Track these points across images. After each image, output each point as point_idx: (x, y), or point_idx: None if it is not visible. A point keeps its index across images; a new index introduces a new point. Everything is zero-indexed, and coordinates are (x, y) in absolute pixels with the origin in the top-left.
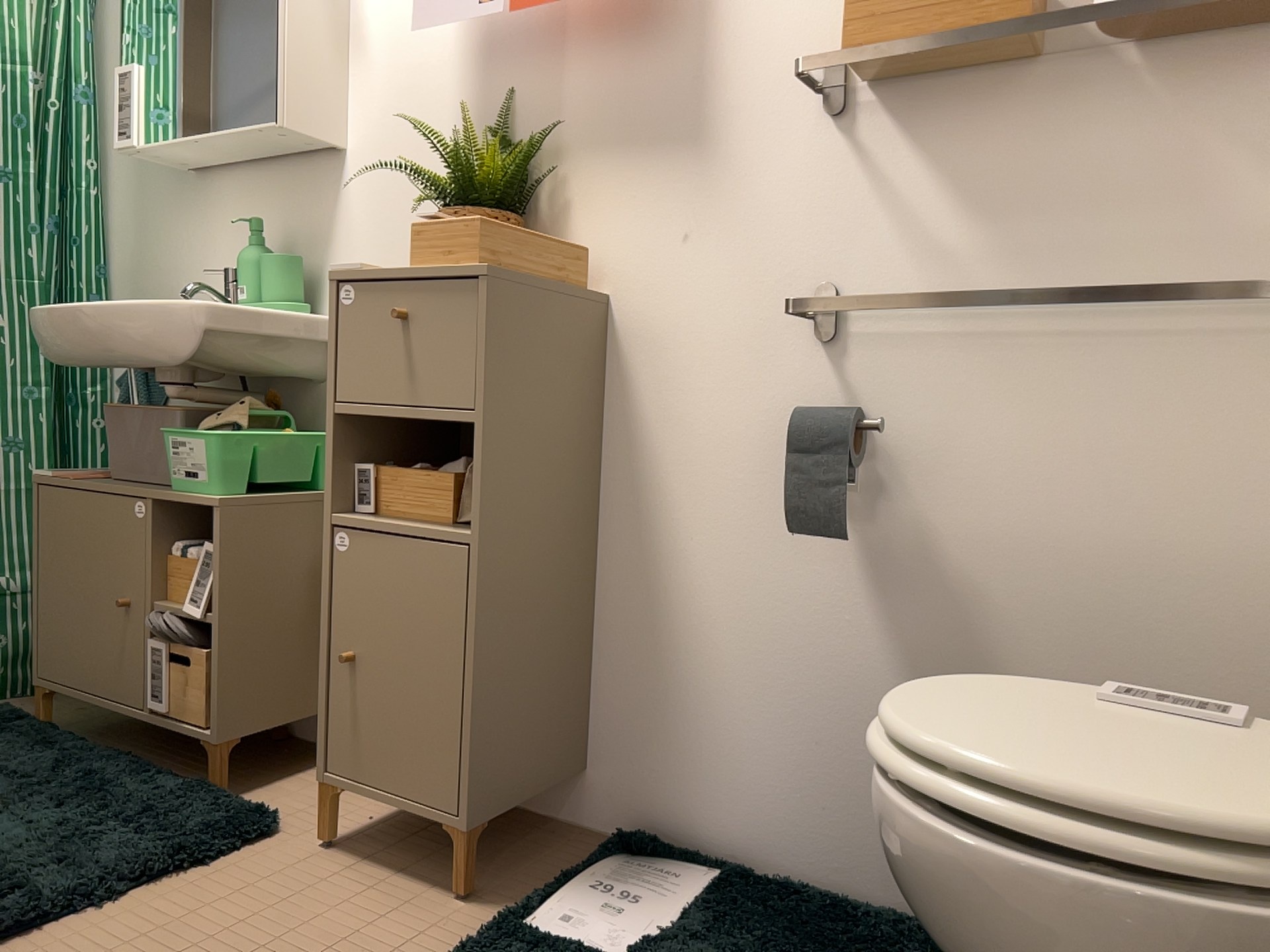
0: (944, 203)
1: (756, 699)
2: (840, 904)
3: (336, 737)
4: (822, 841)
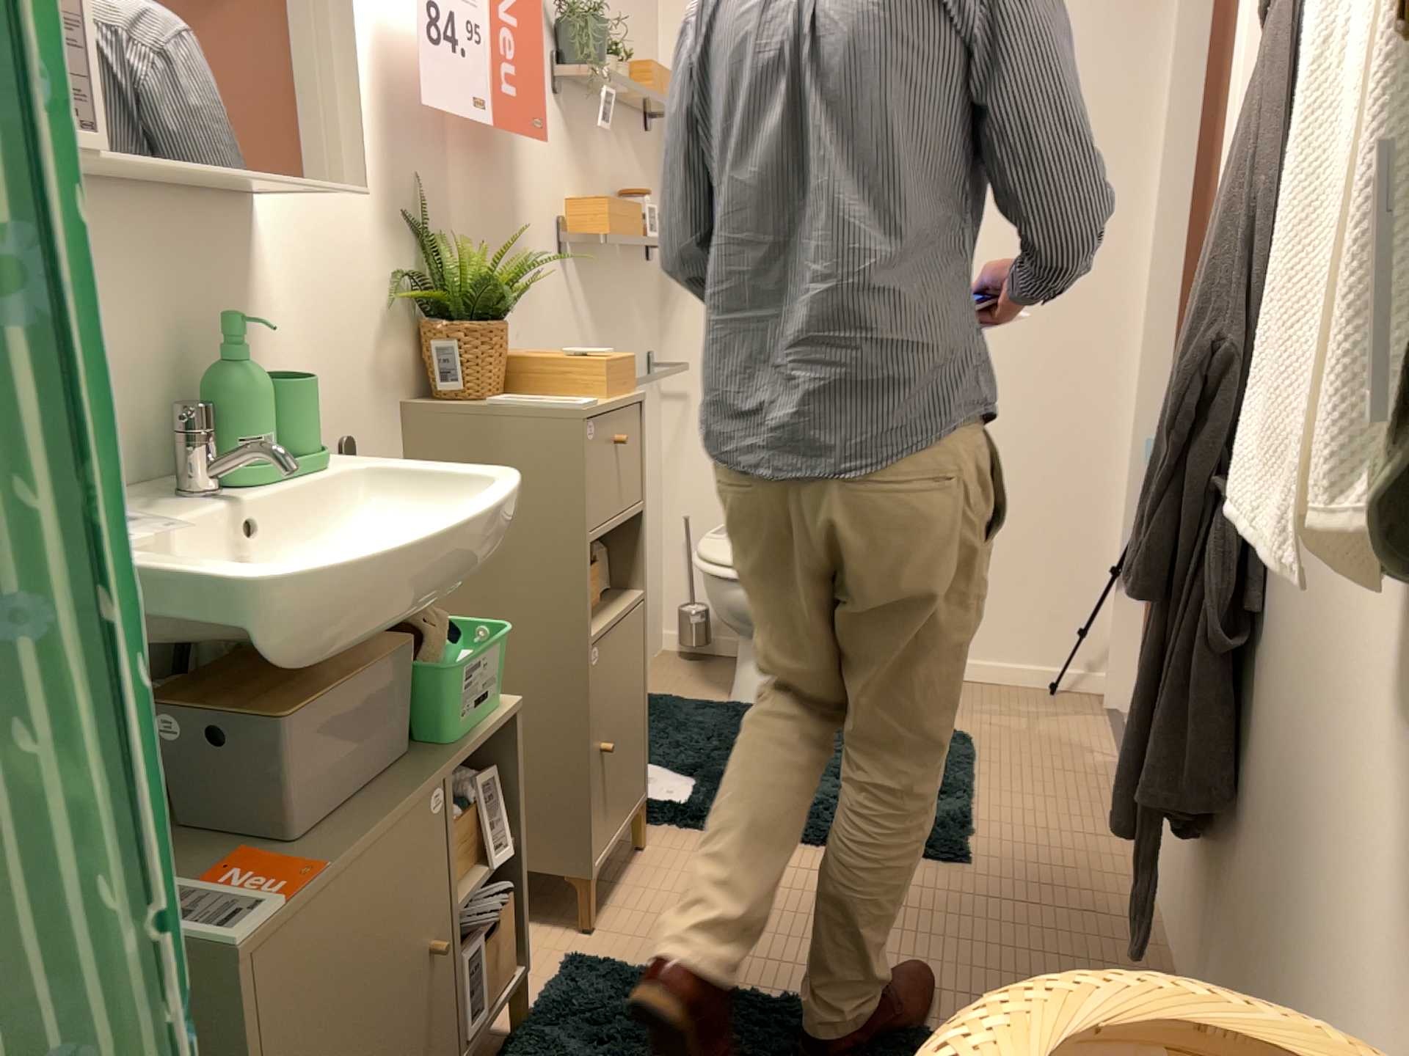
0: (593, 327)
1: None
2: None
3: (602, 818)
4: None
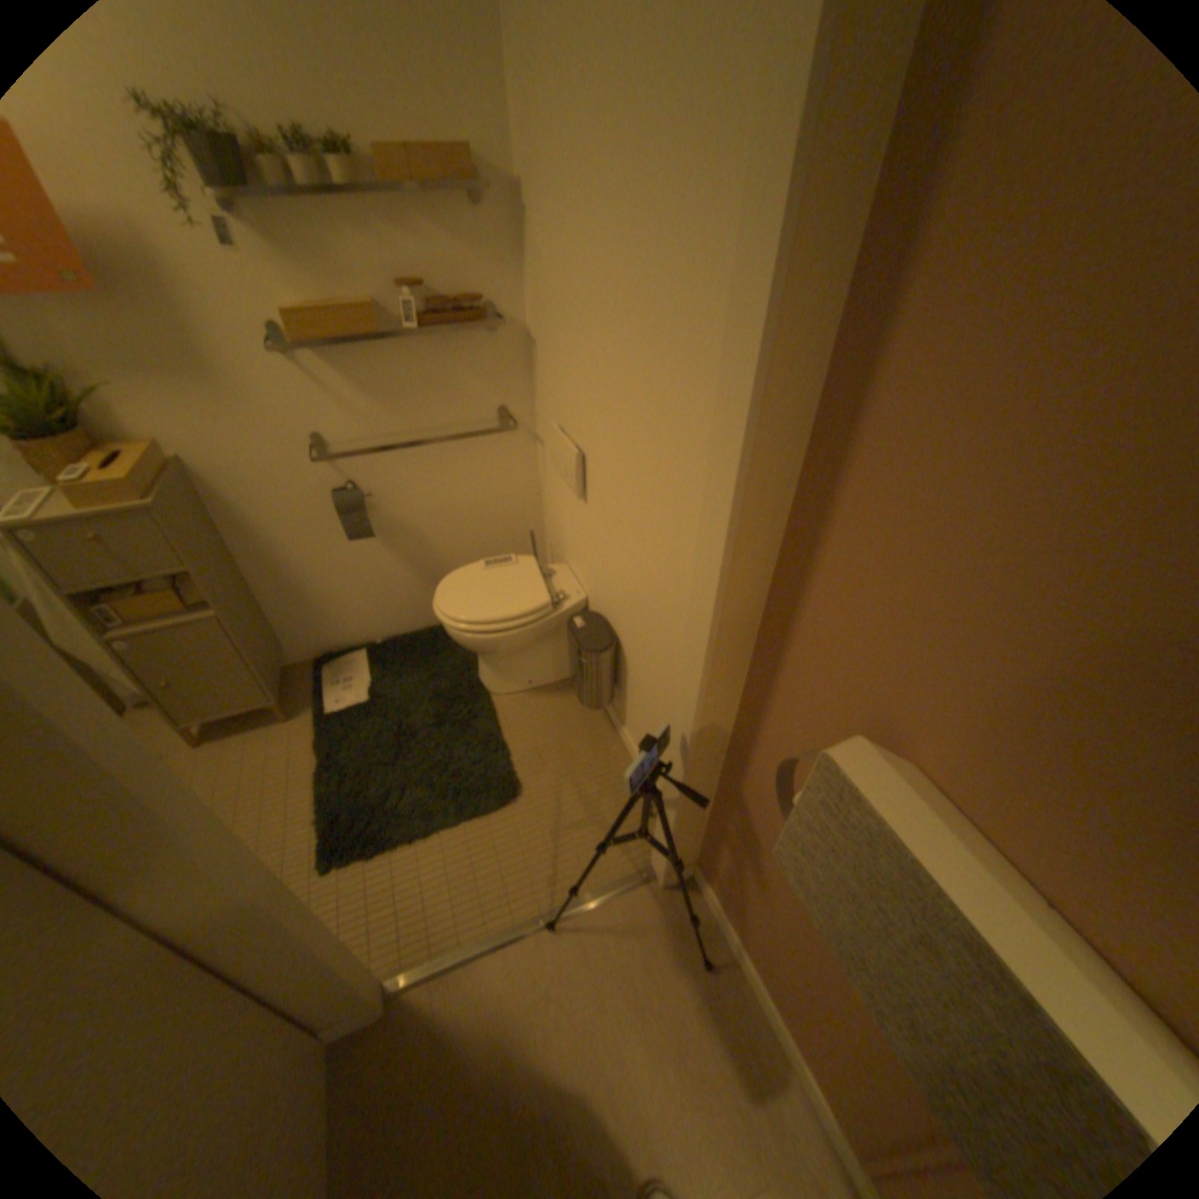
0: (357, 394)
1: (350, 593)
2: (411, 637)
3: (177, 713)
4: (394, 621)
